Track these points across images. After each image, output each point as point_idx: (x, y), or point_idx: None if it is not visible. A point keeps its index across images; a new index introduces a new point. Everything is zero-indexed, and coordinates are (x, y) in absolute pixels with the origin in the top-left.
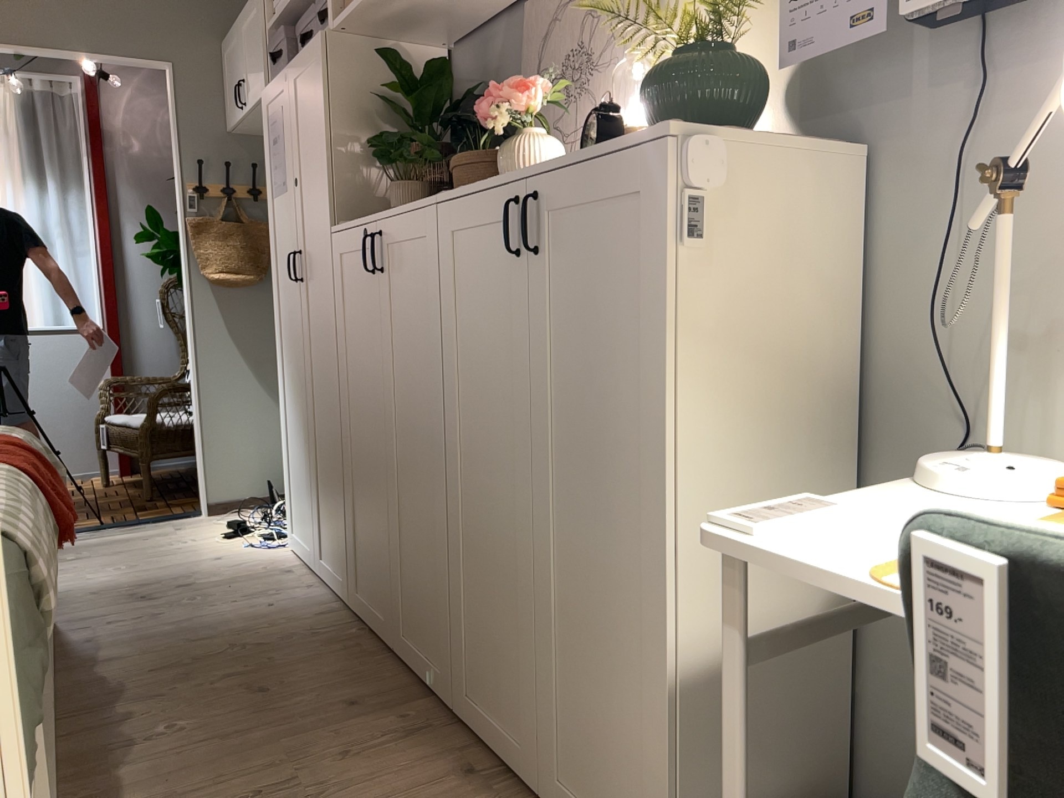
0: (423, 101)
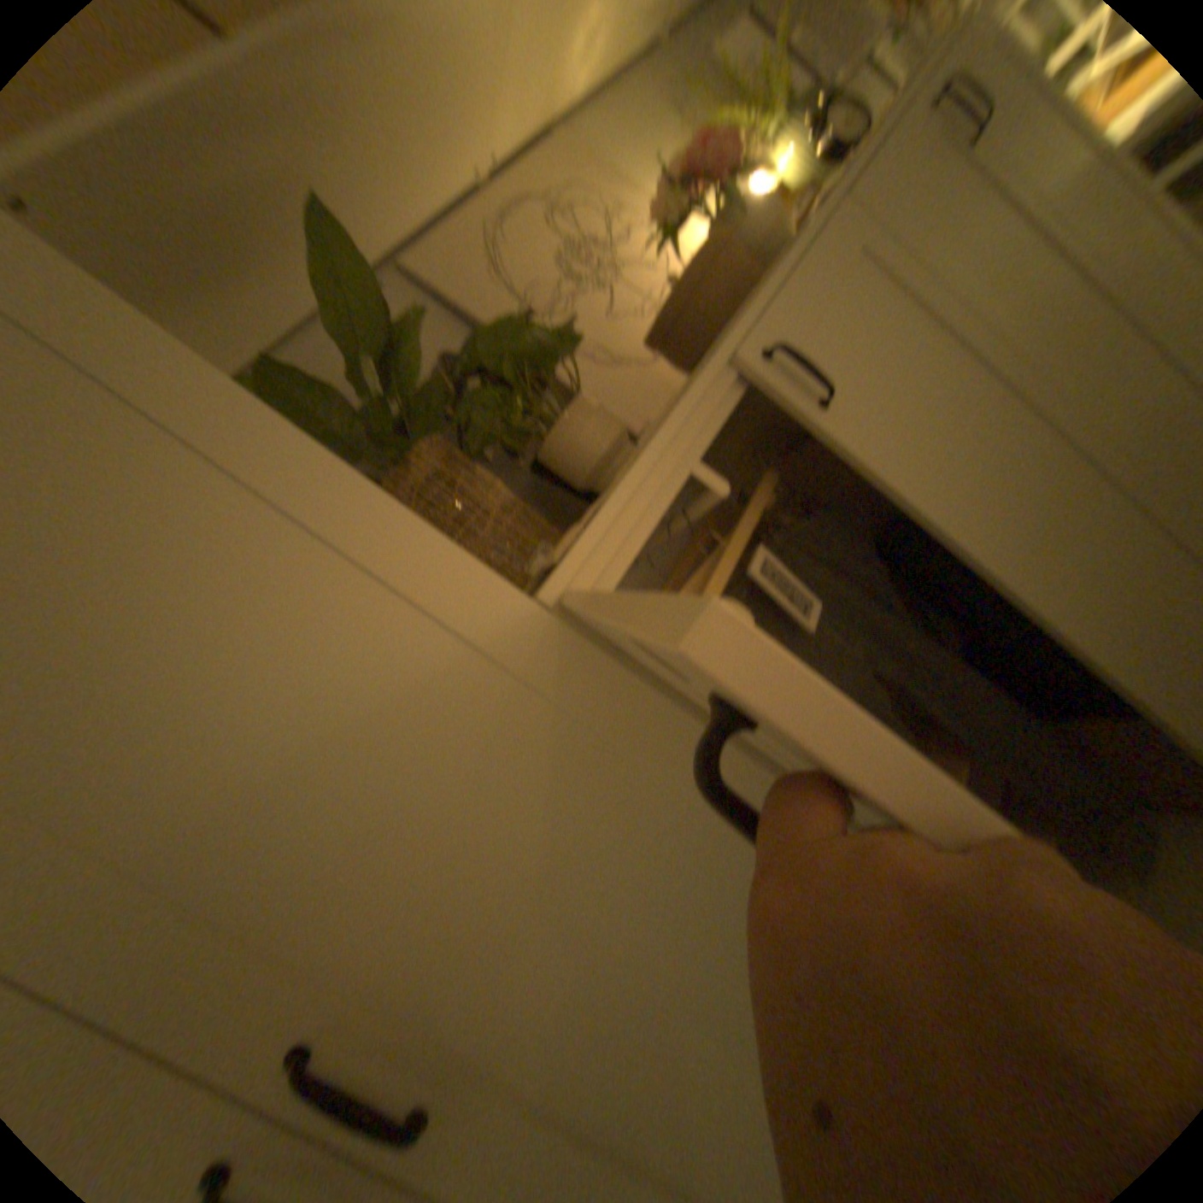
0: (323, 415)
